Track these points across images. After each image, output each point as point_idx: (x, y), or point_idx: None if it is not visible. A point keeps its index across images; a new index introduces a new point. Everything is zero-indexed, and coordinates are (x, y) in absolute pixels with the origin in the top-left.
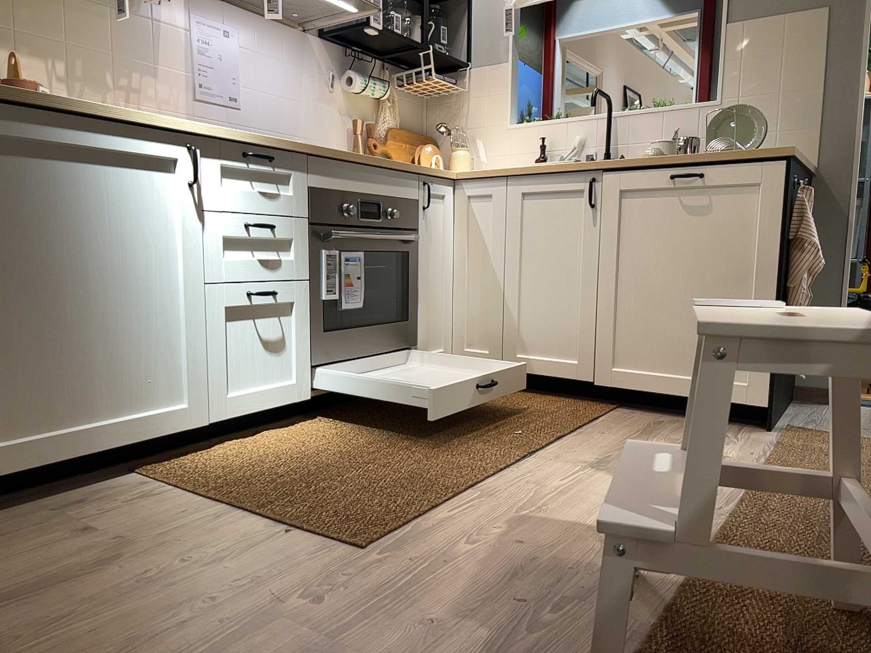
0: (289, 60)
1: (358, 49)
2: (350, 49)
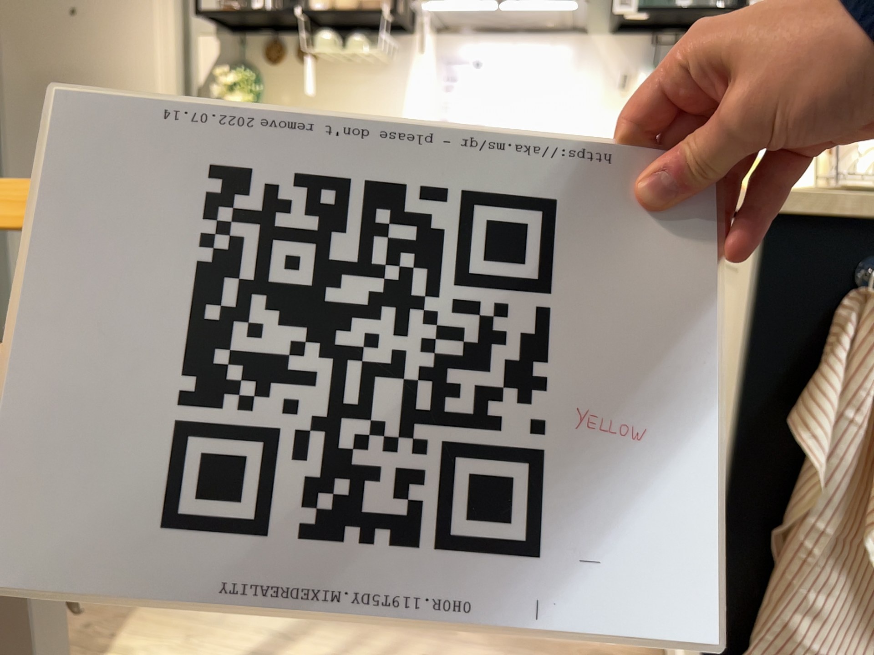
0: (553, 73)
1: (671, 32)
2: (658, 36)
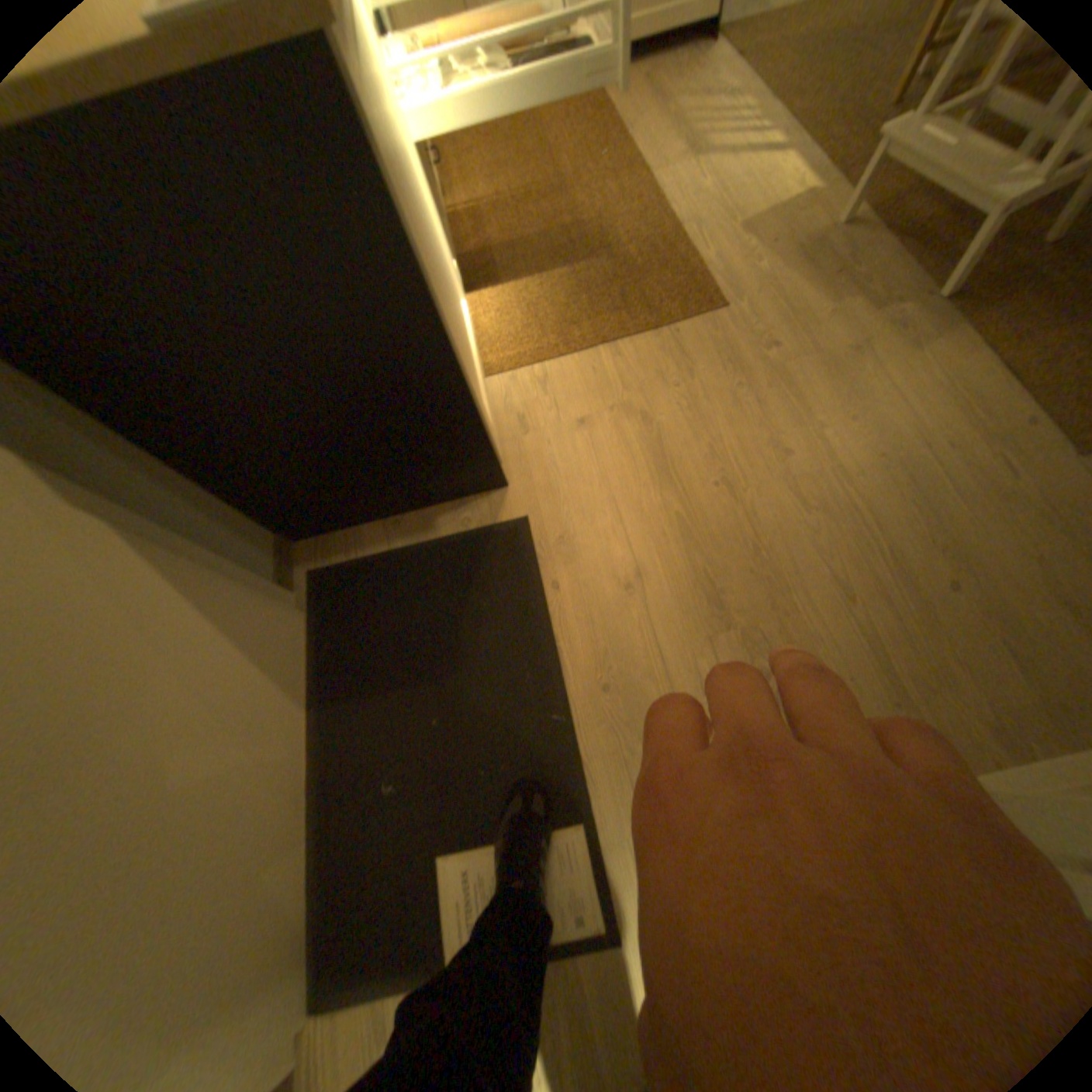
0: None
1: None
2: None
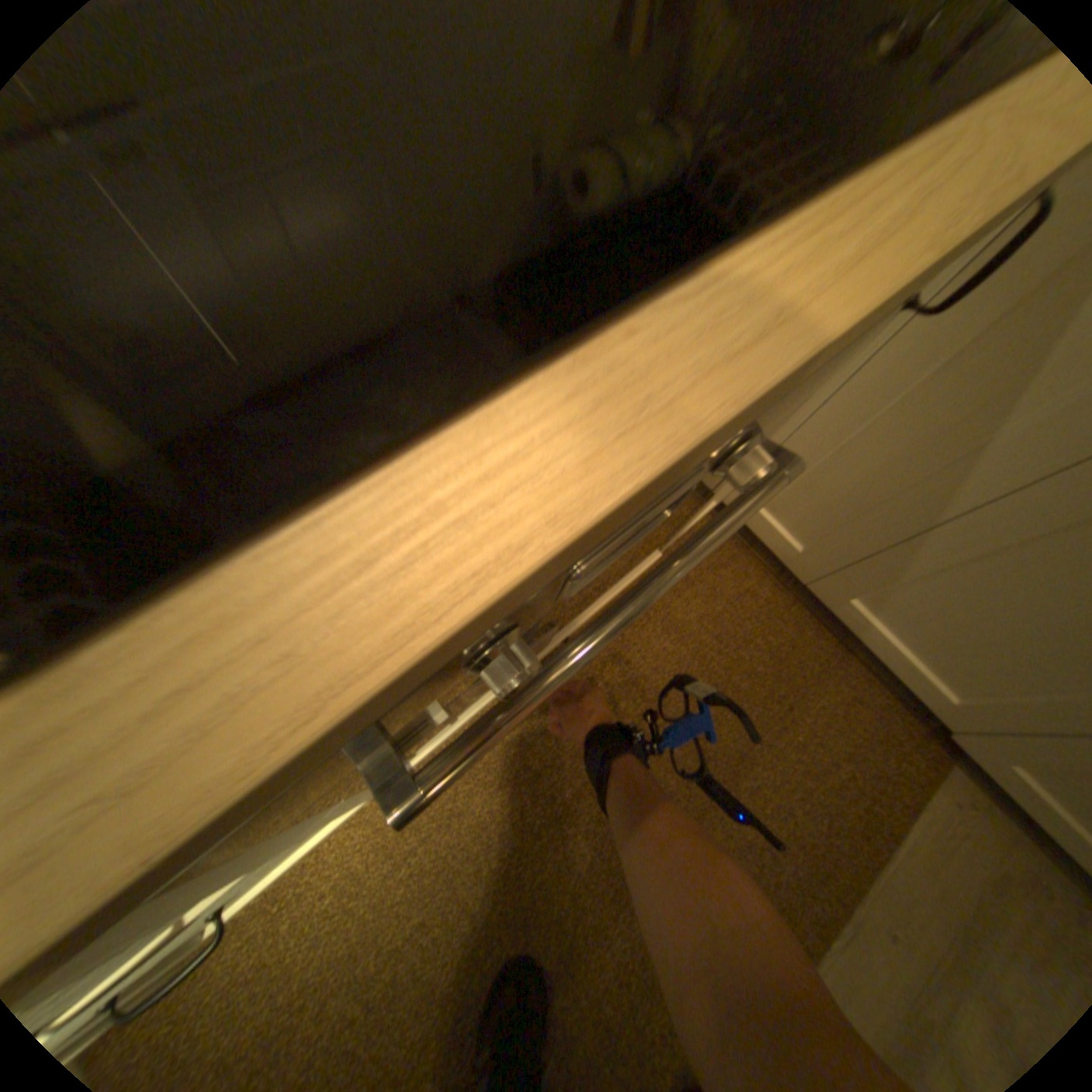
0: None
1: None
2: None
